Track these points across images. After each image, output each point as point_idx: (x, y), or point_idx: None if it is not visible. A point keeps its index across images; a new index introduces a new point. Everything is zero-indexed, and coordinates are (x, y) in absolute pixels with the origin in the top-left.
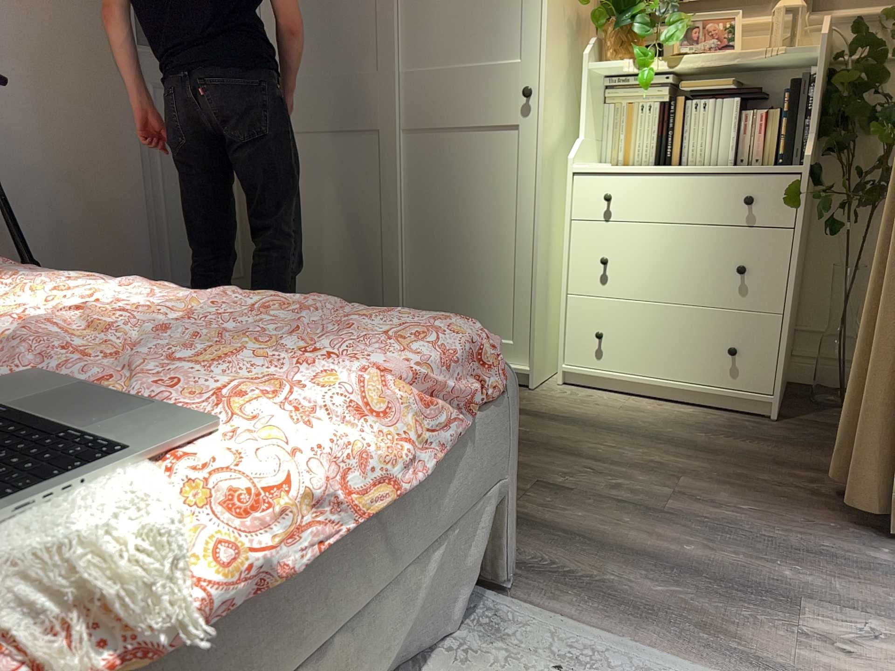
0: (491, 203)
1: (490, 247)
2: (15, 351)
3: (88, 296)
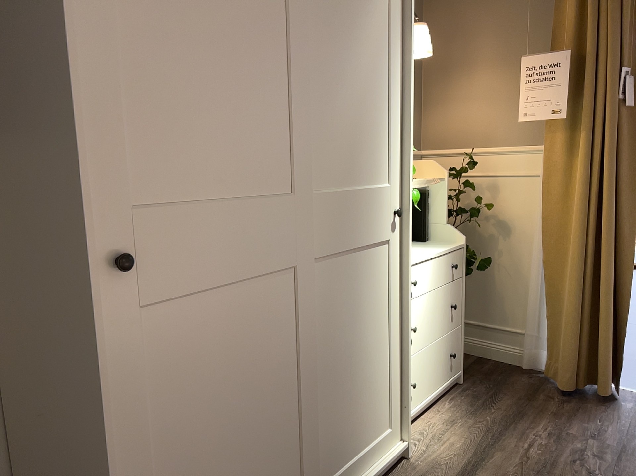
0: (374, 311)
1: (374, 351)
2: None
3: None
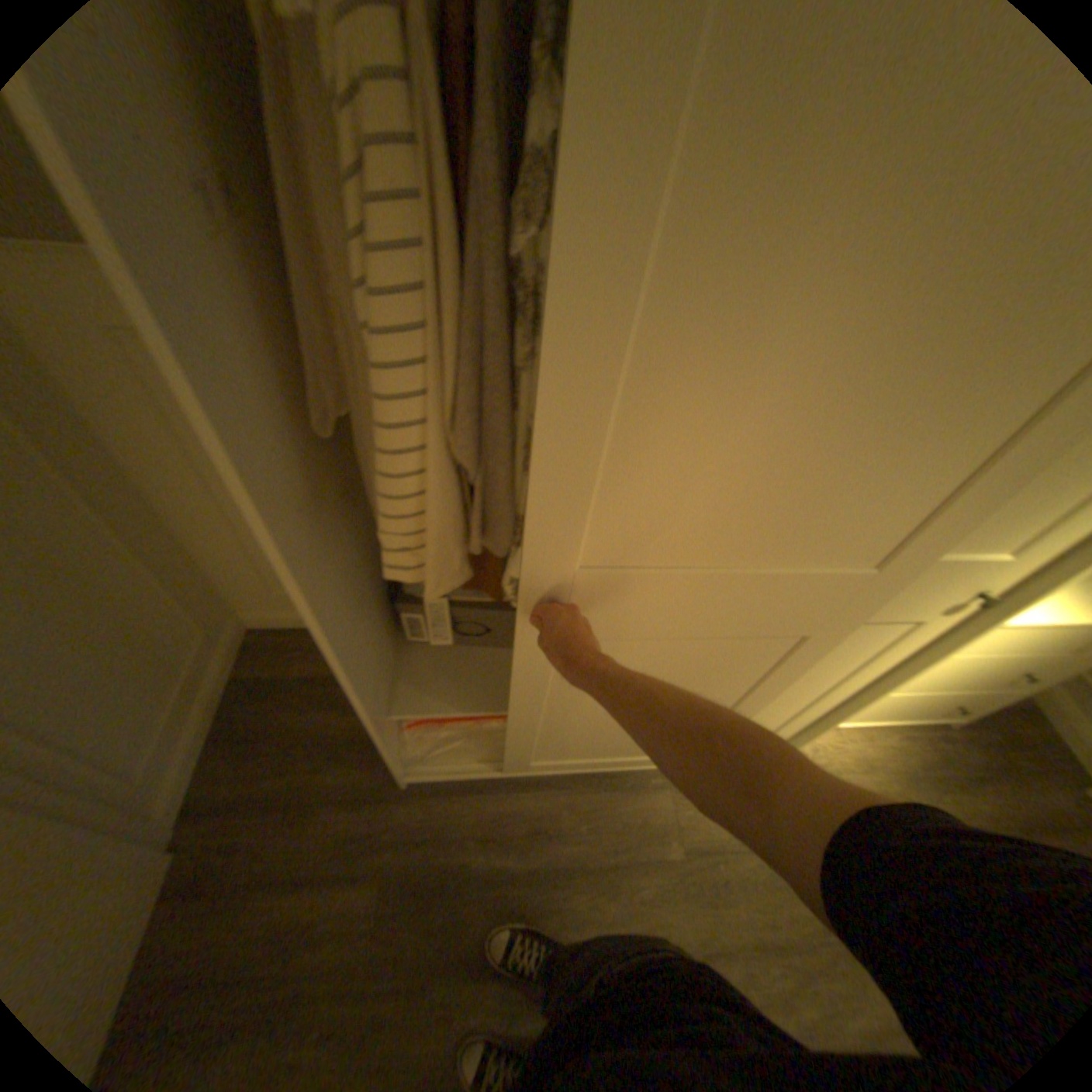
0: (809, 678)
1: (778, 703)
2: None
3: None
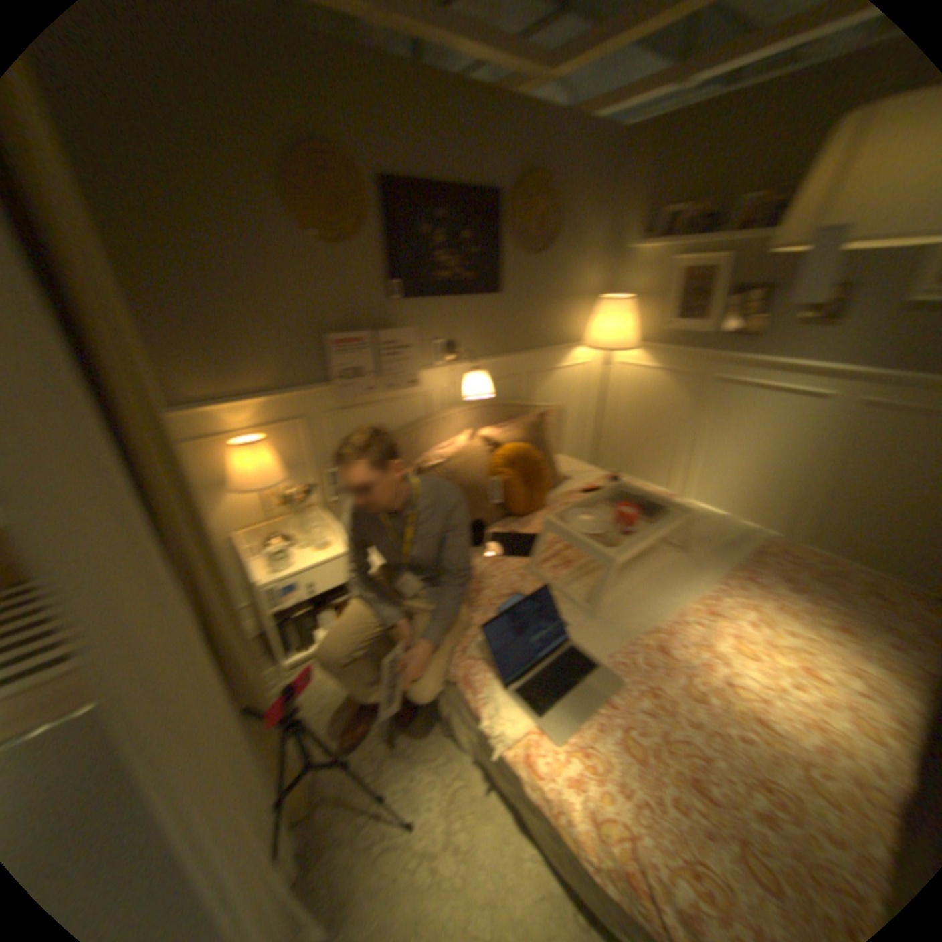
0: None
1: None
2: (673, 673)
3: (813, 688)
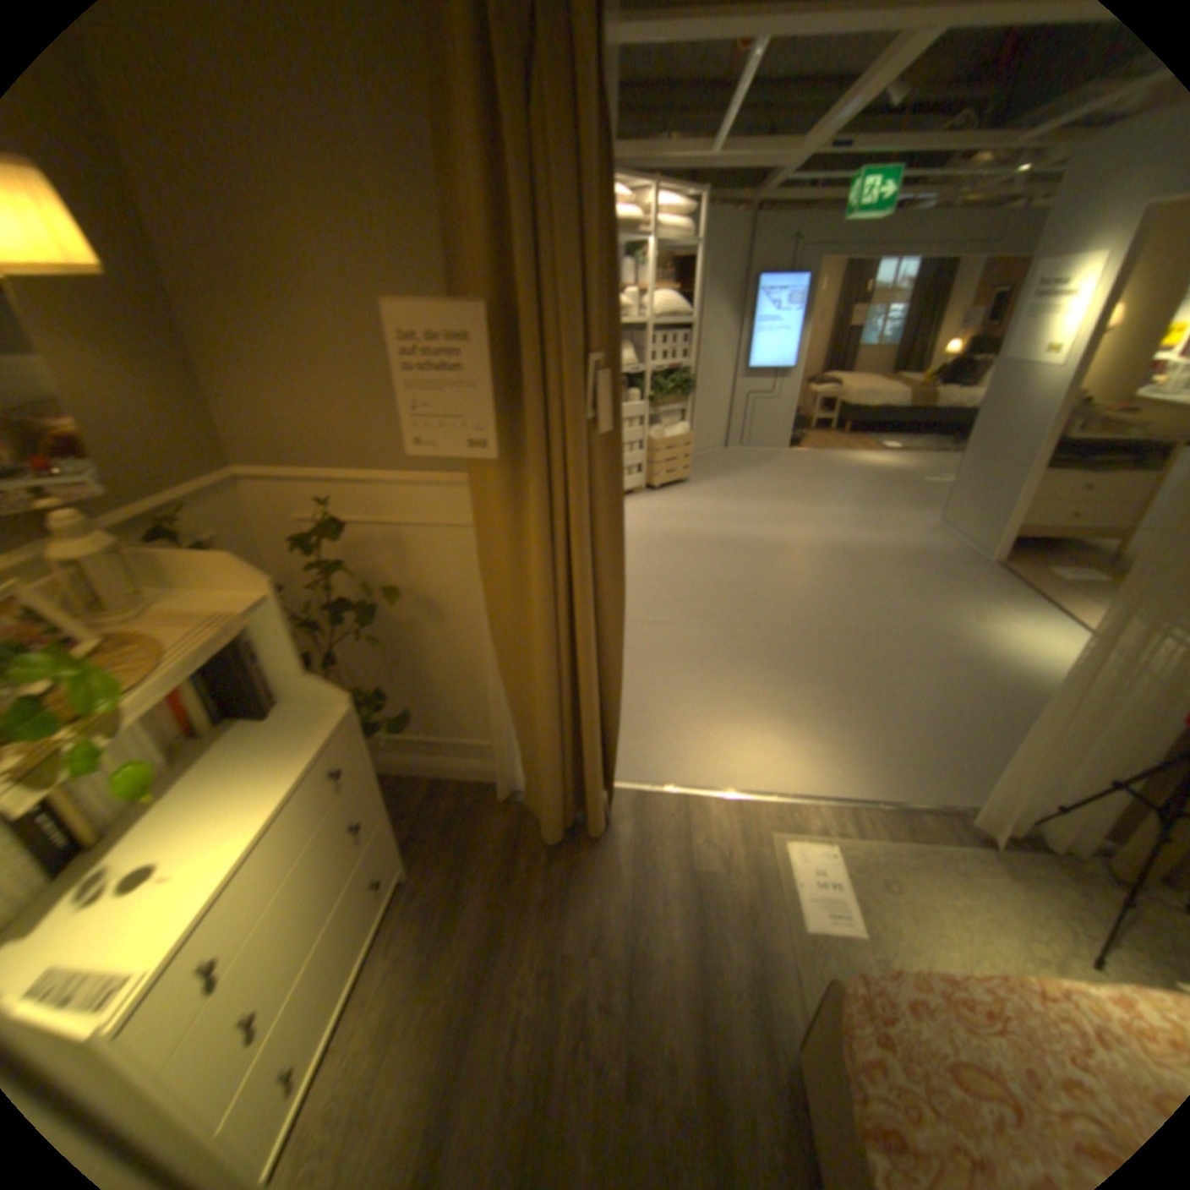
0: None
1: None
2: None
3: None
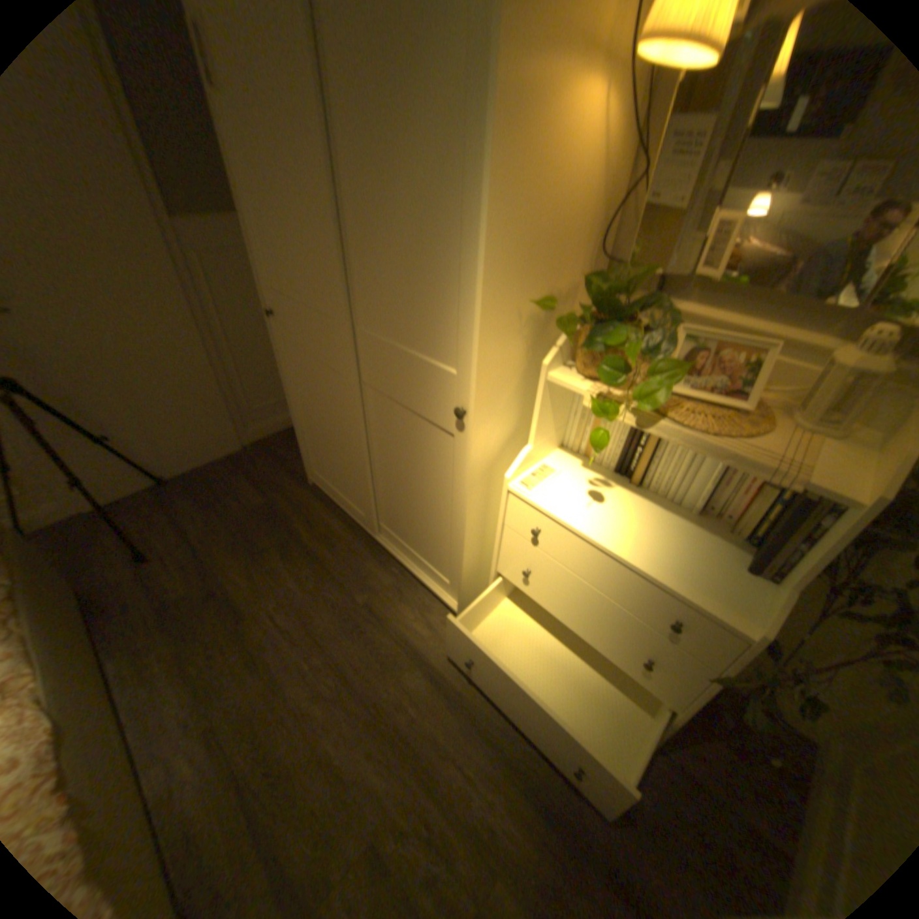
0: (432, 481)
1: (431, 512)
2: None
3: None
